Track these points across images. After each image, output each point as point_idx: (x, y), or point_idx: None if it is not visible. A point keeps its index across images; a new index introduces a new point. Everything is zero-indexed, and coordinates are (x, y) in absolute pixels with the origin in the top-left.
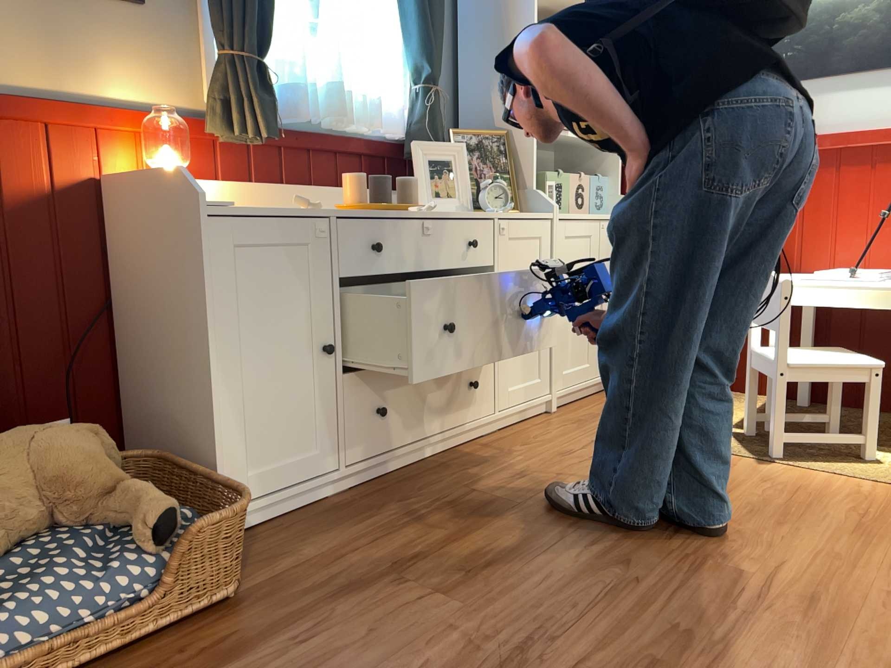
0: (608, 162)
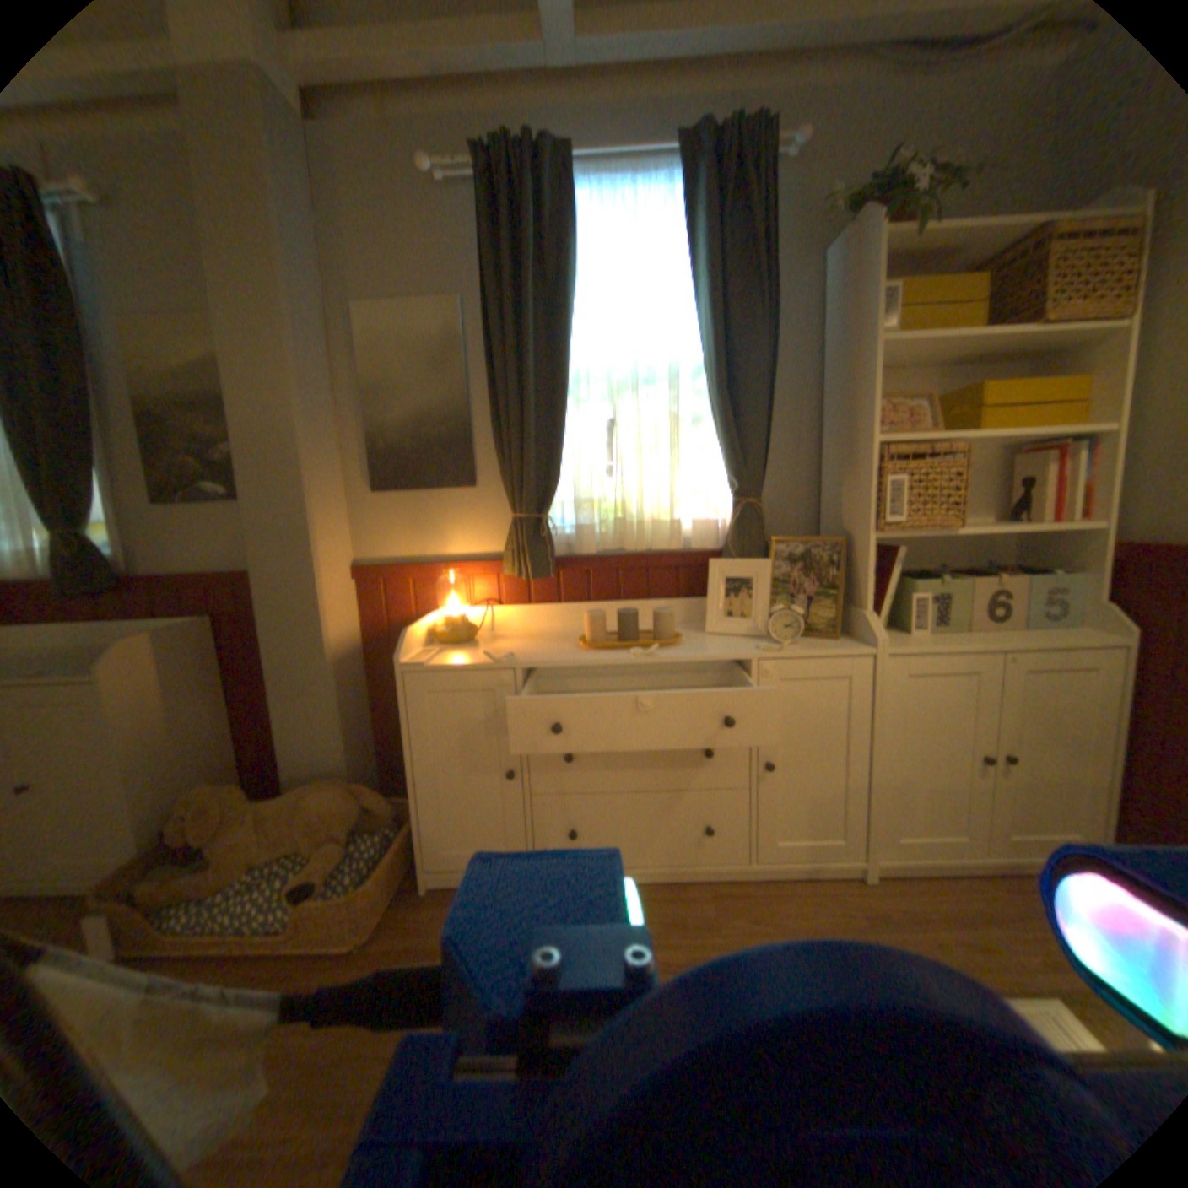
0: (1091, 552)
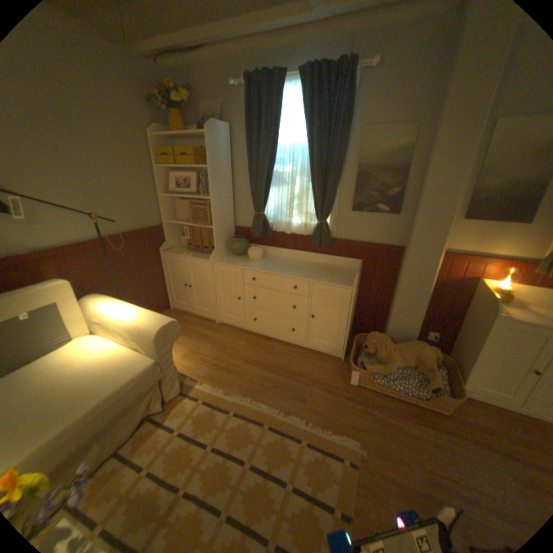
0: None
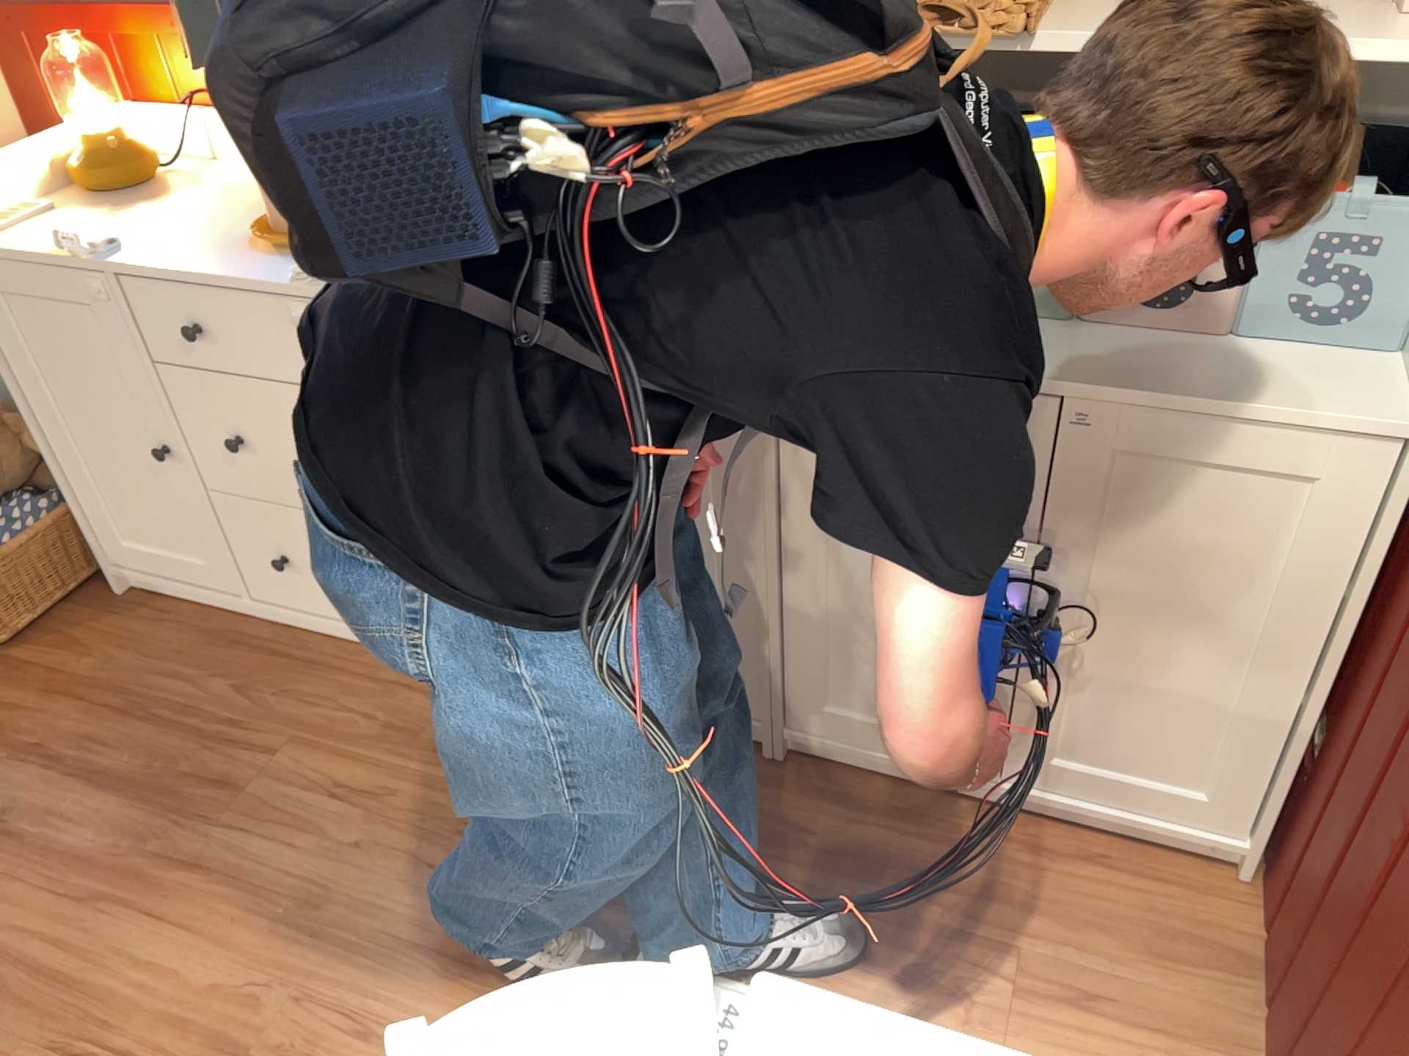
0: None
